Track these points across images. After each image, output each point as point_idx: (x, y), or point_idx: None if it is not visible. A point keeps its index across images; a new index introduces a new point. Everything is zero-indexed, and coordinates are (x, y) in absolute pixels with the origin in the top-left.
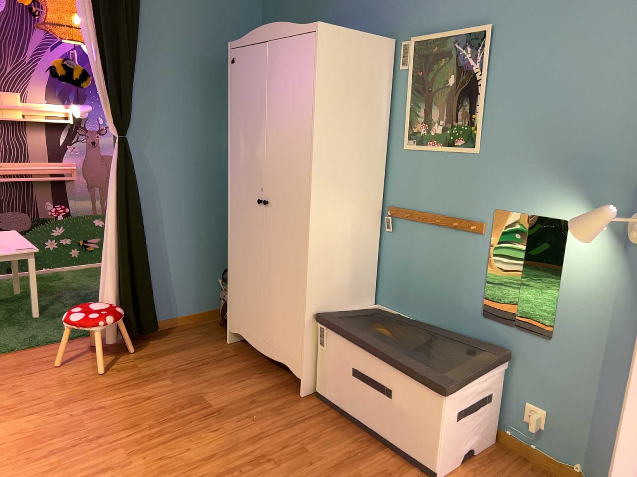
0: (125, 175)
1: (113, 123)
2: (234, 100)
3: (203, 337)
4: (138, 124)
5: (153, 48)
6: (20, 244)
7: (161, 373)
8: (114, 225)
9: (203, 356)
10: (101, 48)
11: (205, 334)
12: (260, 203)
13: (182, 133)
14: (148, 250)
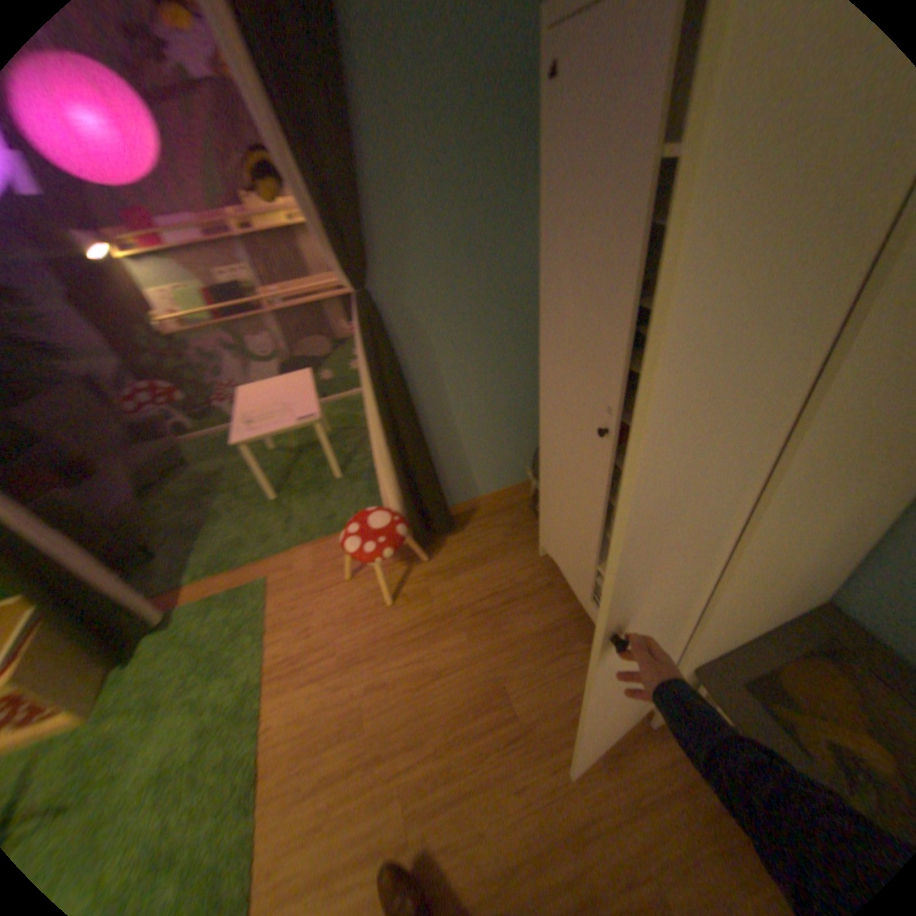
0: (378, 355)
1: (341, 267)
2: (556, 188)
3: (511, 536)
4: (388, 252)
5: (386, 74)
6: (306, 405)
7: (457, 615)
8: (380, 421)
9: (510, 581)
10: (279, 109)
11: (514, 529)
12: (606, 433)
13: (464, 251)
14: (434, 433)
